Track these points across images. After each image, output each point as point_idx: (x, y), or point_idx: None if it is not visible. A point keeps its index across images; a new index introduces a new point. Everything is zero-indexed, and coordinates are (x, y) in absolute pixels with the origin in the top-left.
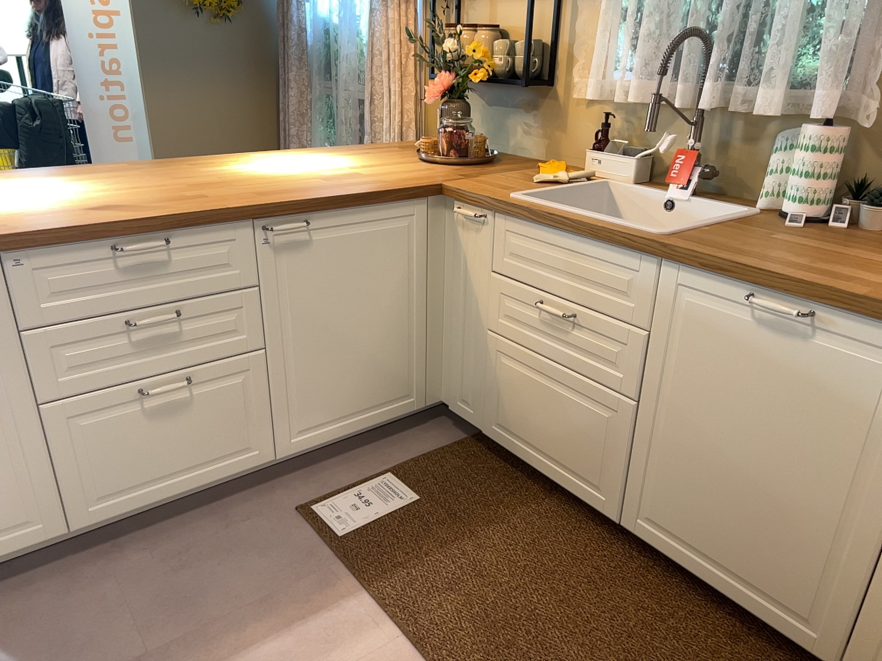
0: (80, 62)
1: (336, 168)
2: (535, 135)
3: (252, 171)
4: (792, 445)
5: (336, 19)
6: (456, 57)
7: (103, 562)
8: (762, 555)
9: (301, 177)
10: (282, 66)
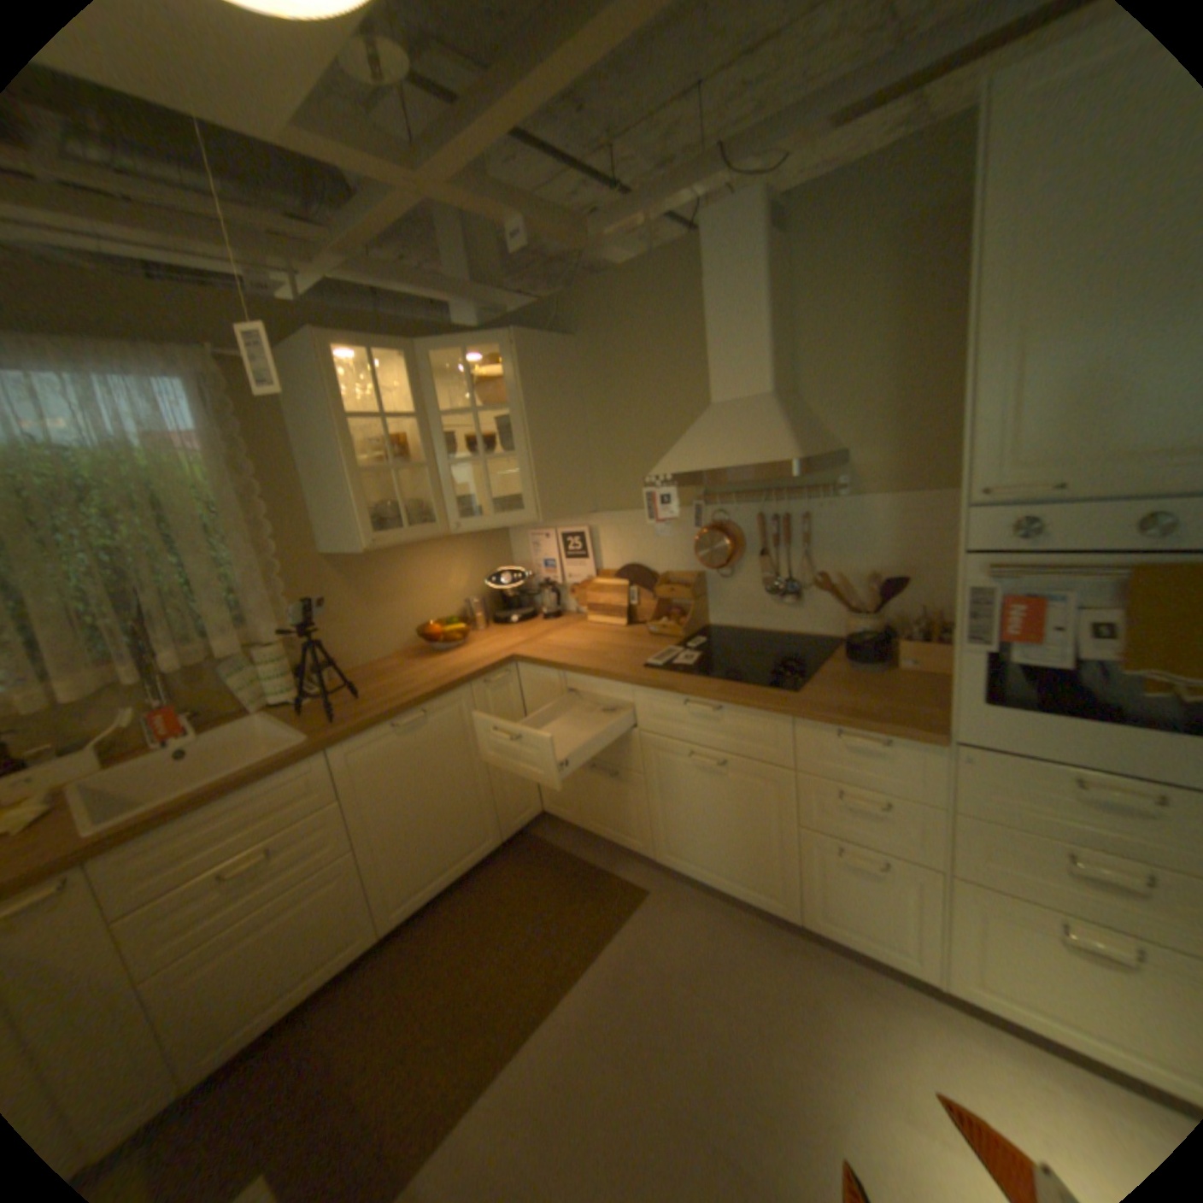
0: None
1: None
2: None
3: None
4: (441, 775)
5: None
6: None
7: None
8: (456, 838)
9: None
10: None
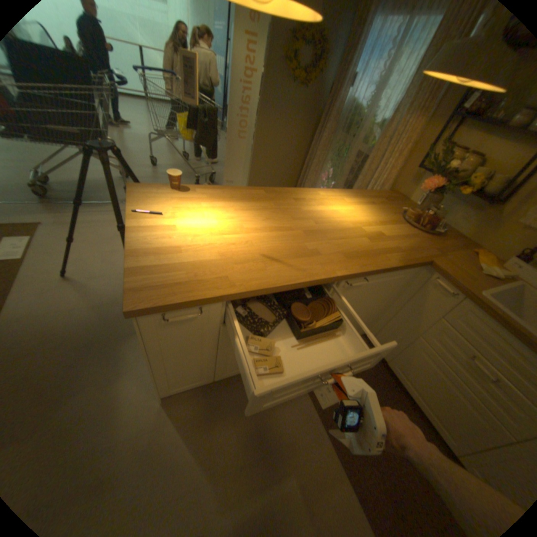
0: (230, 93)
1: (368, 222)
2: (472, 222)
3: (327, 216)
4: None
5: (365, 101)
6: (454, 168)
7: (224, 393)
8: None
9: (356, 231)
10: (323, 117)
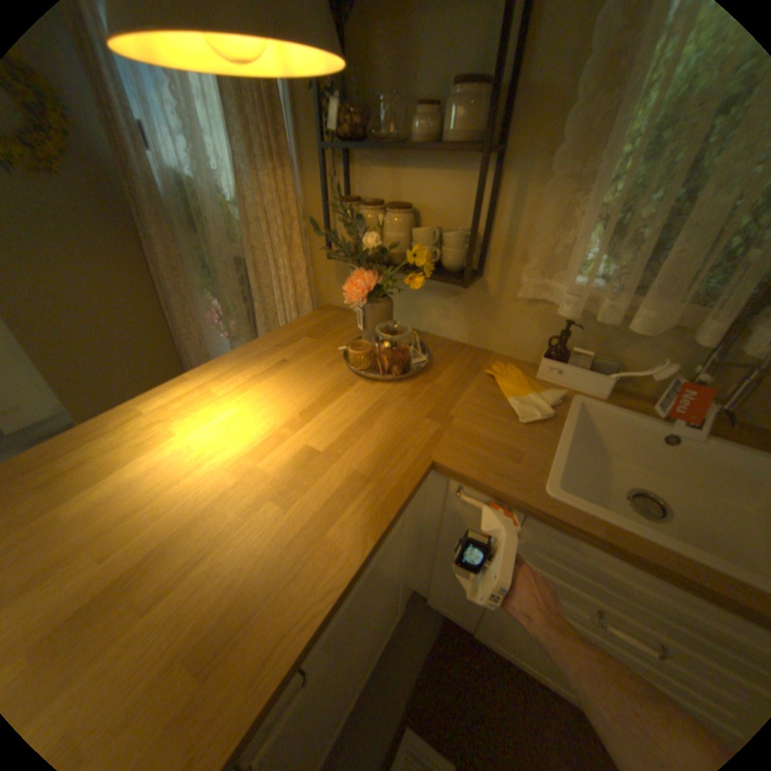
0: None
1: (271, 433)
2: (456, 319)
3: (152, 489)
4: None
5: (186, 170)
6: (376, 247)
7: None
8: None
9: (238, 496)
10: (135, 218)
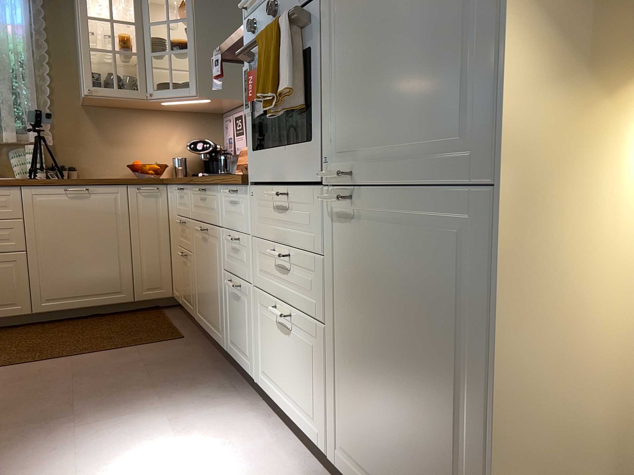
0: None
1: None
2: None
3: None
4: (95, 234)
5: None
6: None
7: None
8: (98, 279)
9: None
10: None
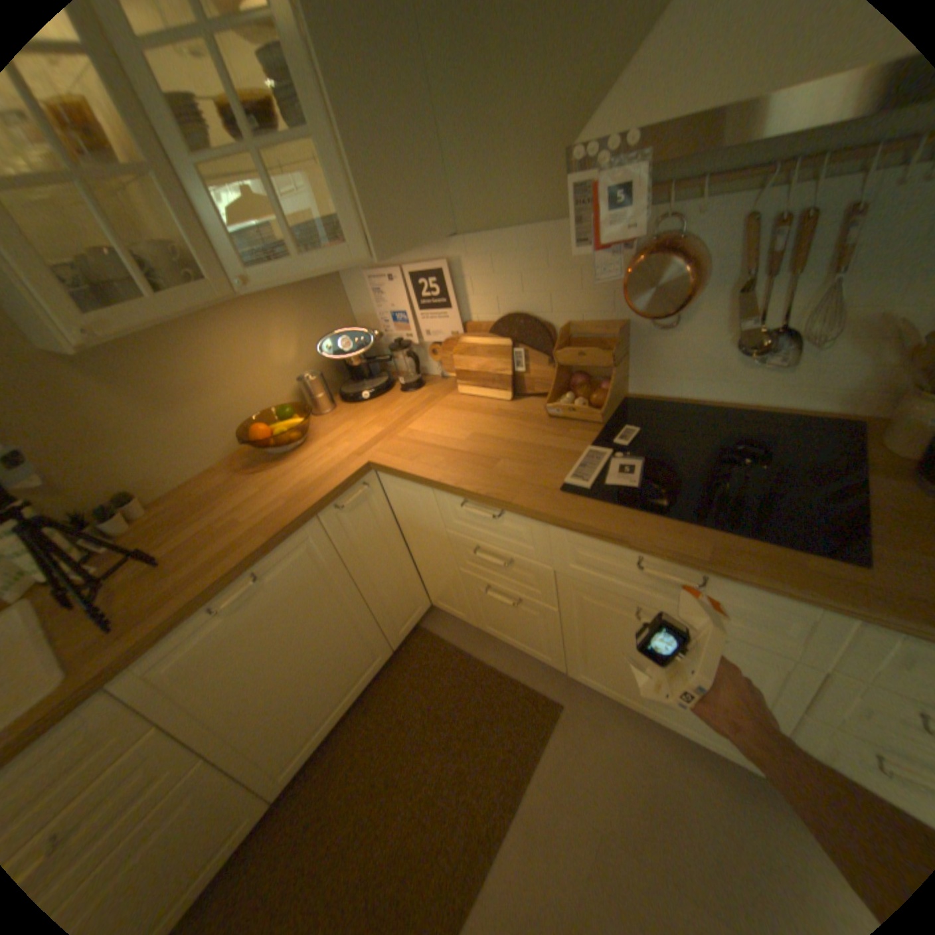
0: None
1: None
2: None
3: None
4: (305, 629)
5: None
6: None
7: None
8: (340, 676)
9: None
10: None
